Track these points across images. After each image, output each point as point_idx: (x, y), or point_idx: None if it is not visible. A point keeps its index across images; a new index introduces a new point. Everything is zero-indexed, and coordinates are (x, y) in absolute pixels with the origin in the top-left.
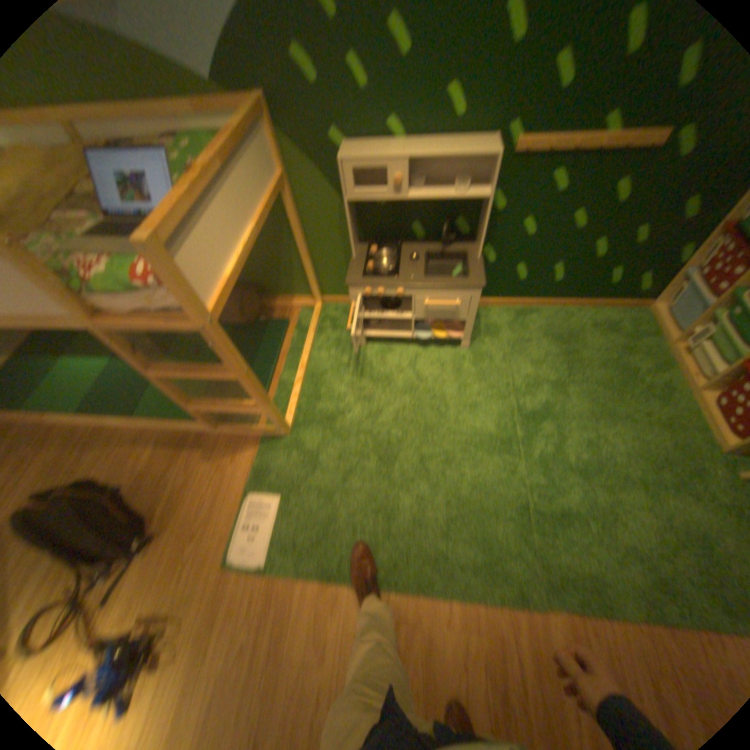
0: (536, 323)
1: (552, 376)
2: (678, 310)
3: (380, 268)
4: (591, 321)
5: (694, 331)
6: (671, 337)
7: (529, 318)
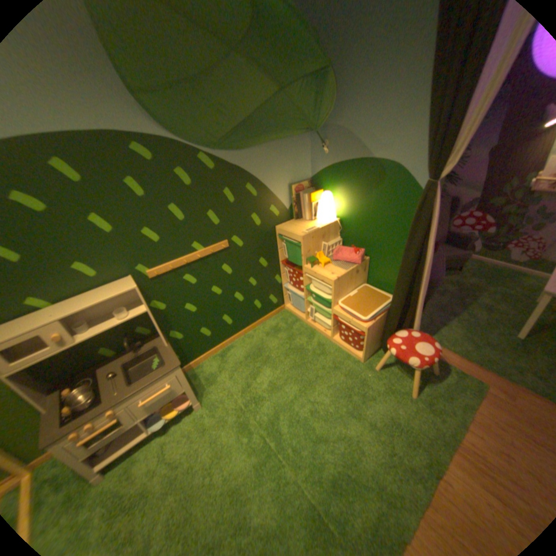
0: (236, 353)
1: (265, 382)
2: (295, 304)
3: (78, 406)
4: (264, 332)
5: (308, 310)
6: (303, 318)
7: (230, 353)
